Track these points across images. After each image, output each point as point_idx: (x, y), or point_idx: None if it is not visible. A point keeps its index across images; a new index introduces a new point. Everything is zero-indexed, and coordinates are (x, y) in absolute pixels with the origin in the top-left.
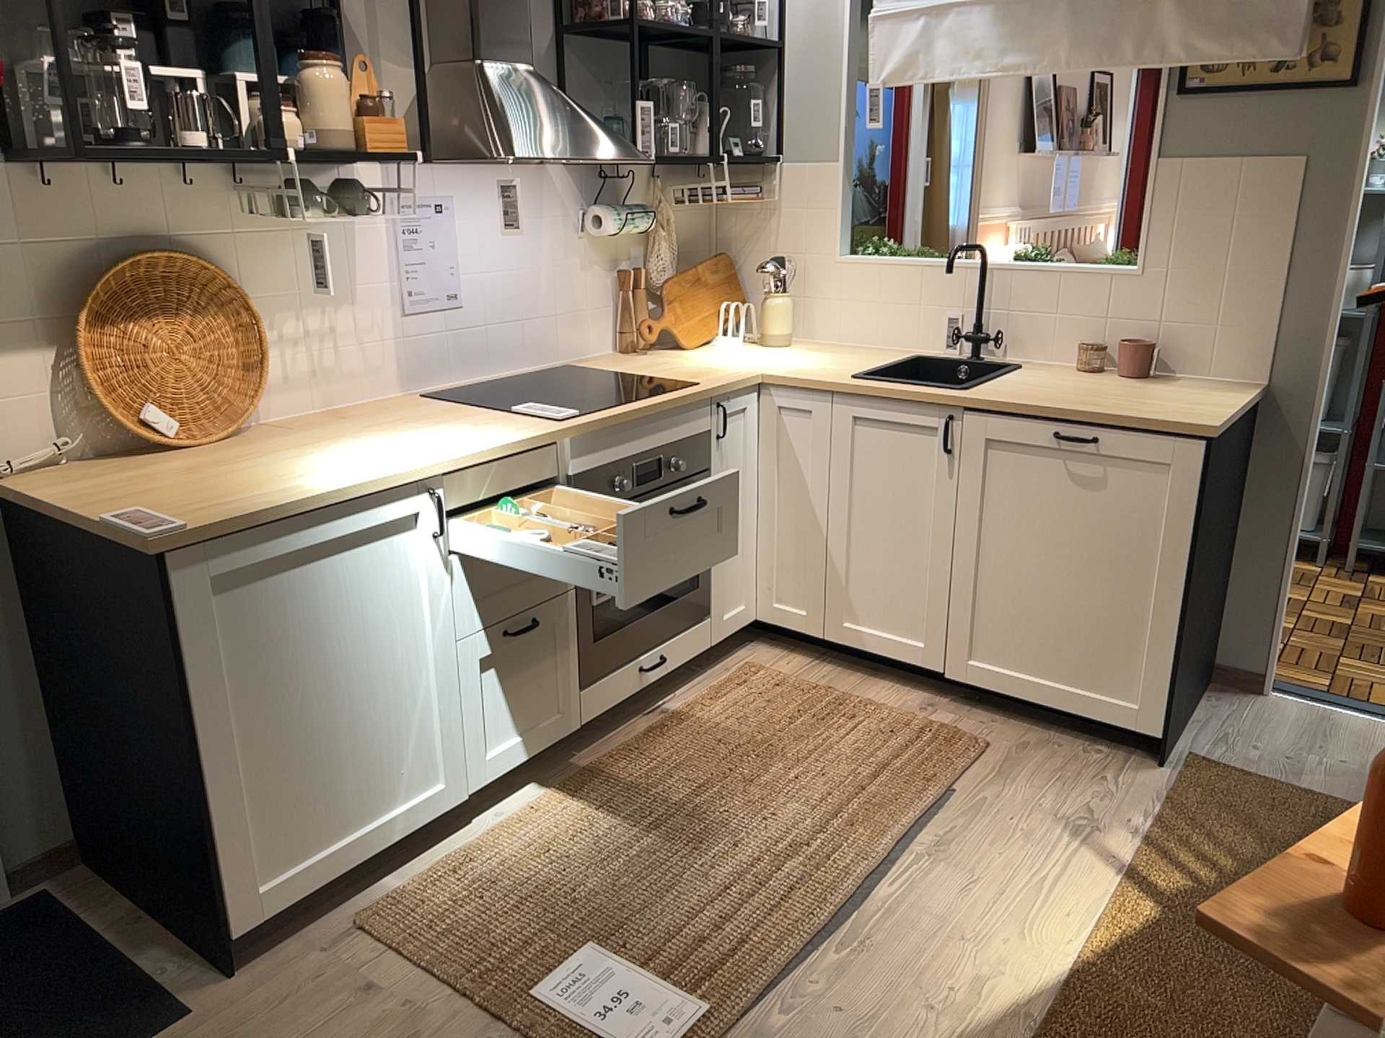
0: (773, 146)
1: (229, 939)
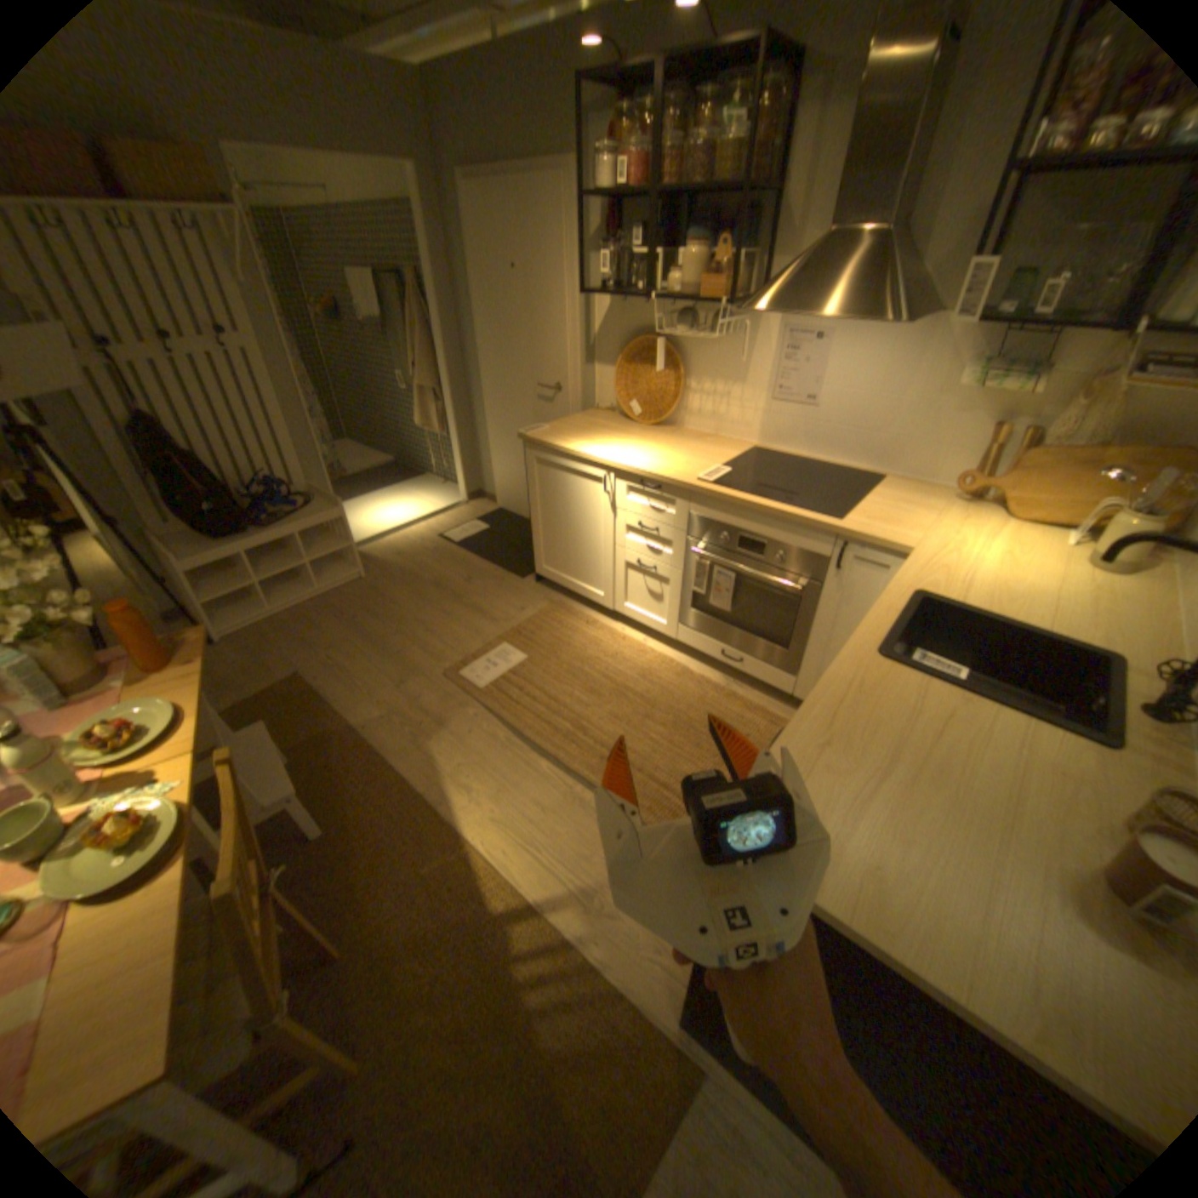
0: None
1: (536, 571)
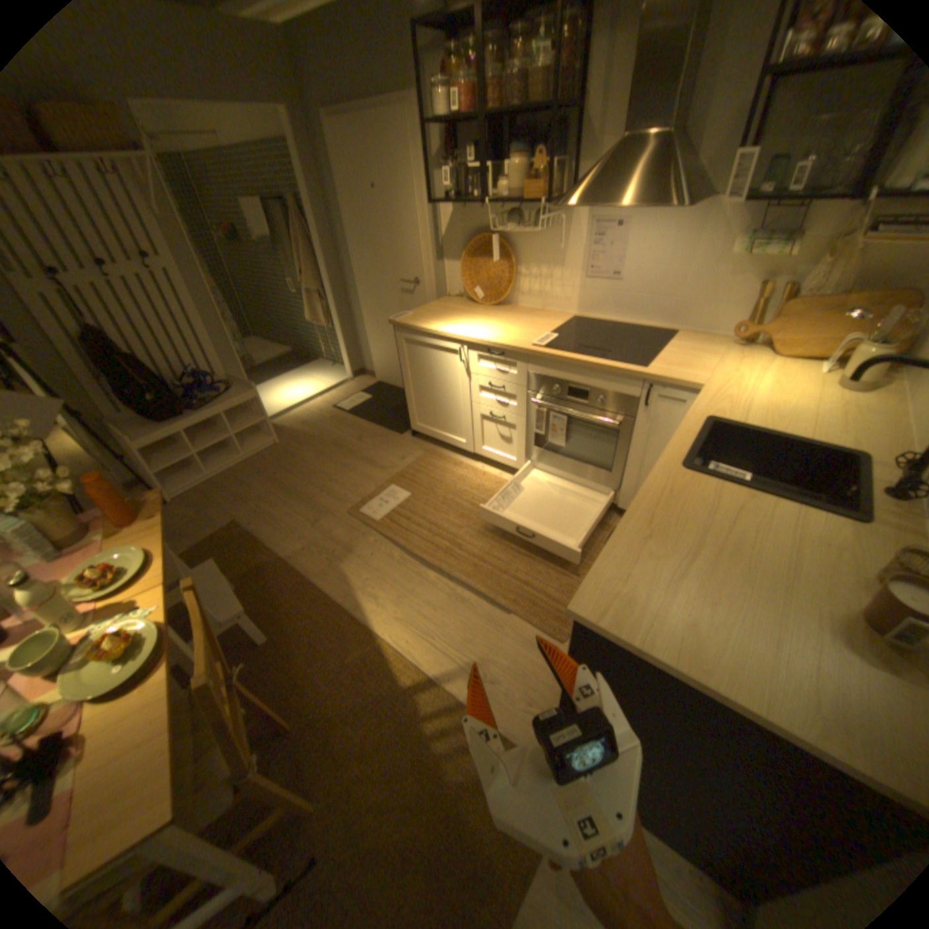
0: None
1: (411, 428)
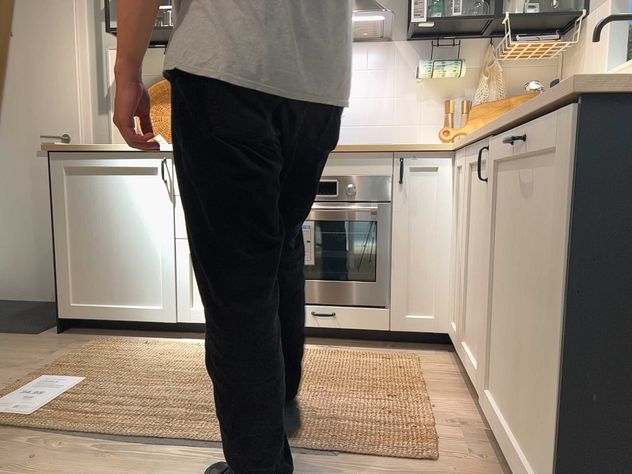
0: (584, 7)
1: (58, 317)
